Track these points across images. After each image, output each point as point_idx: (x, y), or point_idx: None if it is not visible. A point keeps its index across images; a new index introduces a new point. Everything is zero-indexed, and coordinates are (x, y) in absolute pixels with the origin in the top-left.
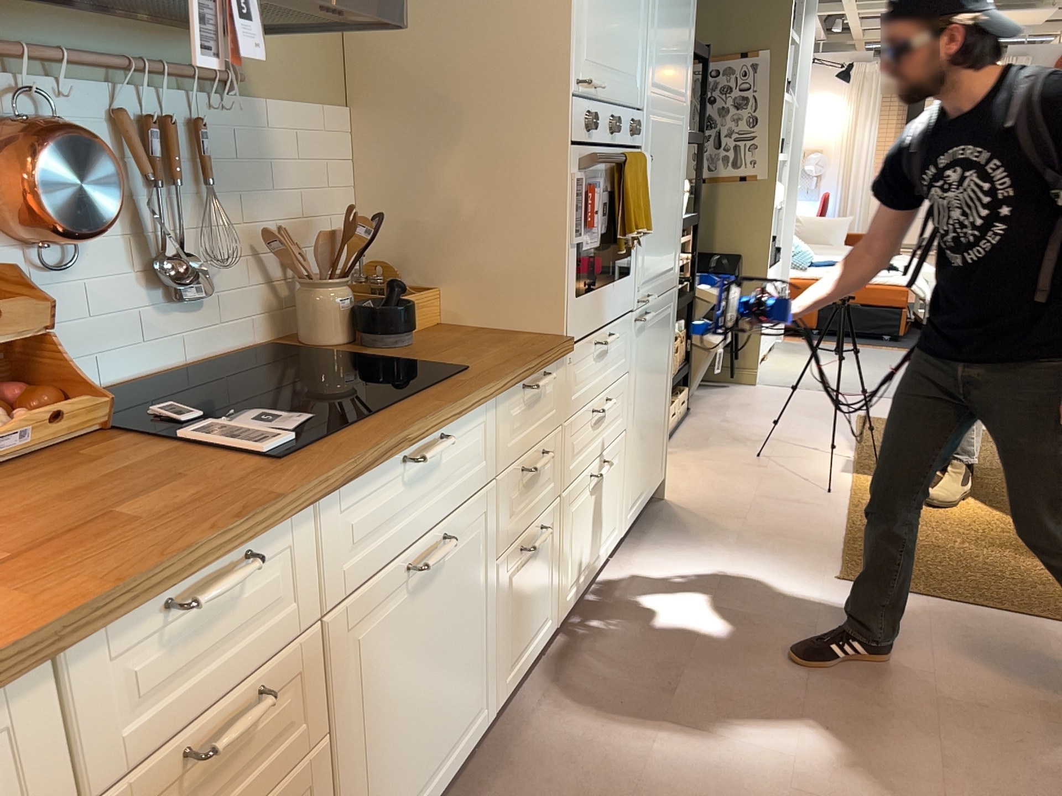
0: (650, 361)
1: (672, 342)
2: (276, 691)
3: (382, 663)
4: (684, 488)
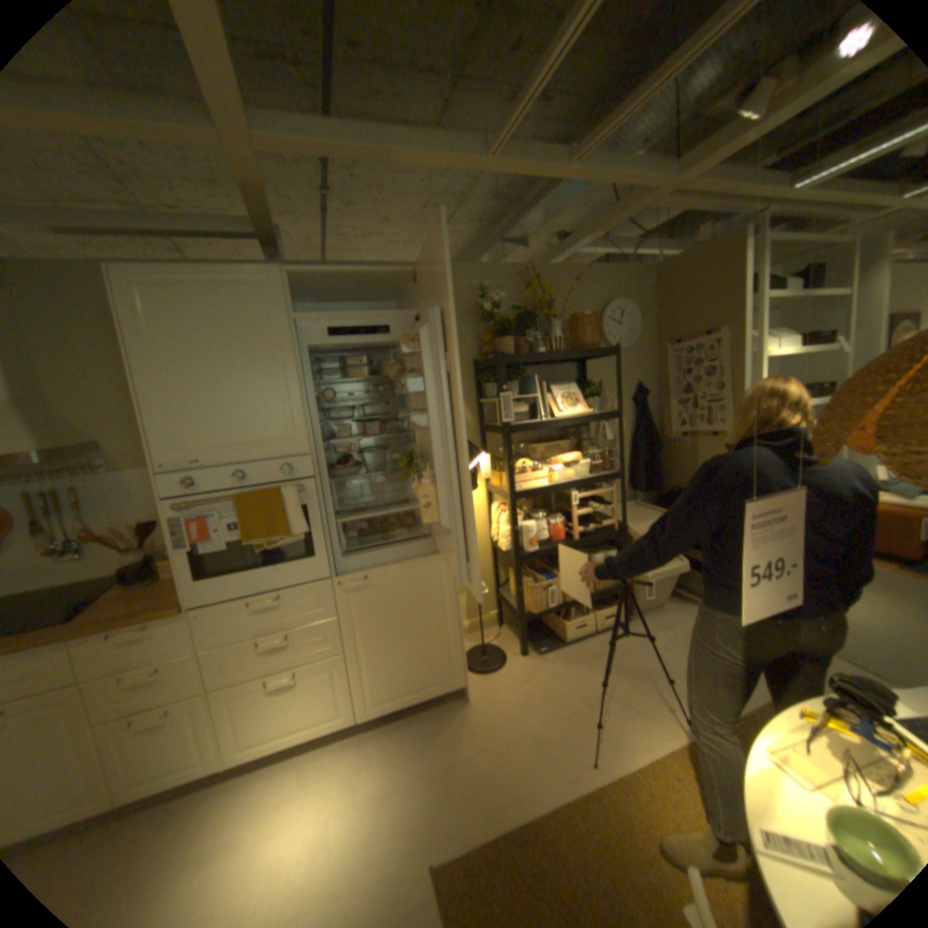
0: (387, 608)
1: (452, 591)
2: None
3: None
4: (496, 700)
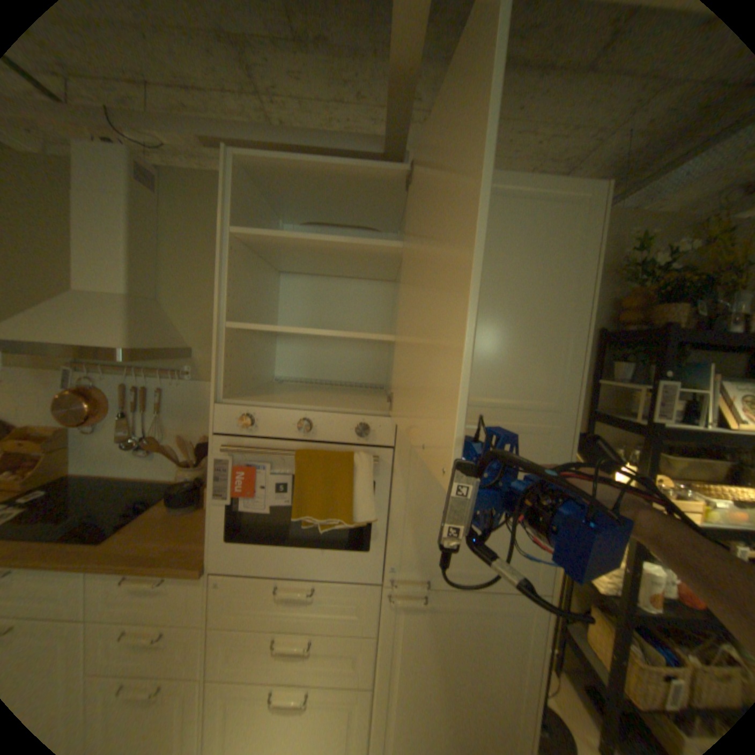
0: (445, 649)
1: (541, 655)
2: None
3: None
4: None
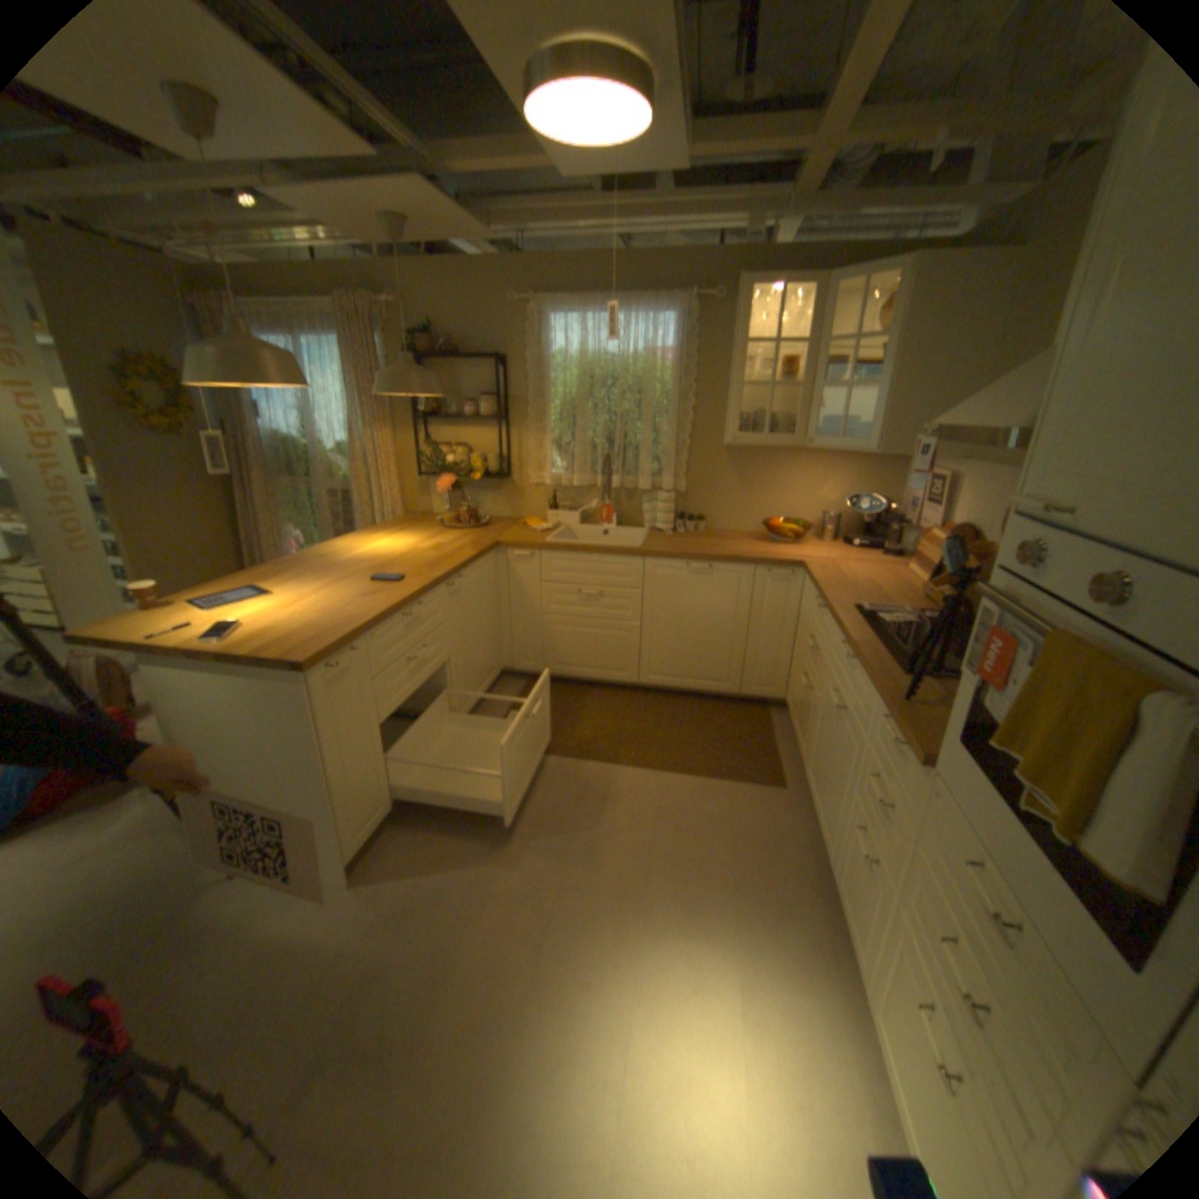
0: None
1: None
2: (814, 650)
3: (827, 712)
4: None
